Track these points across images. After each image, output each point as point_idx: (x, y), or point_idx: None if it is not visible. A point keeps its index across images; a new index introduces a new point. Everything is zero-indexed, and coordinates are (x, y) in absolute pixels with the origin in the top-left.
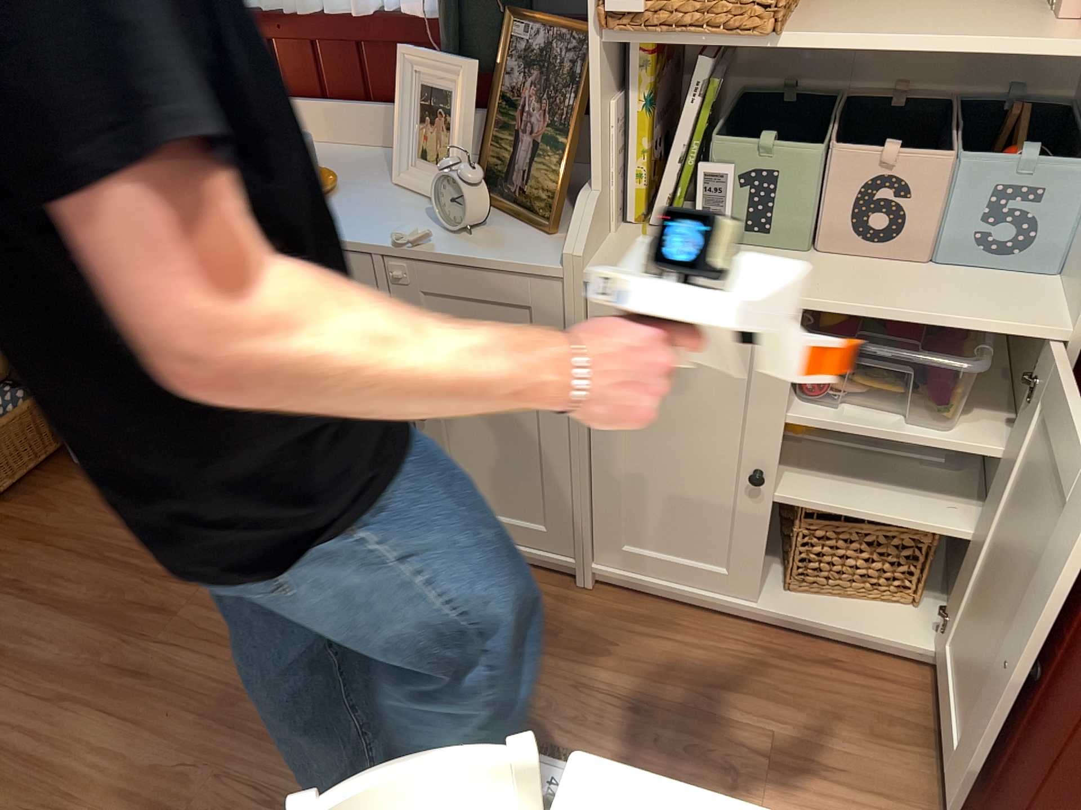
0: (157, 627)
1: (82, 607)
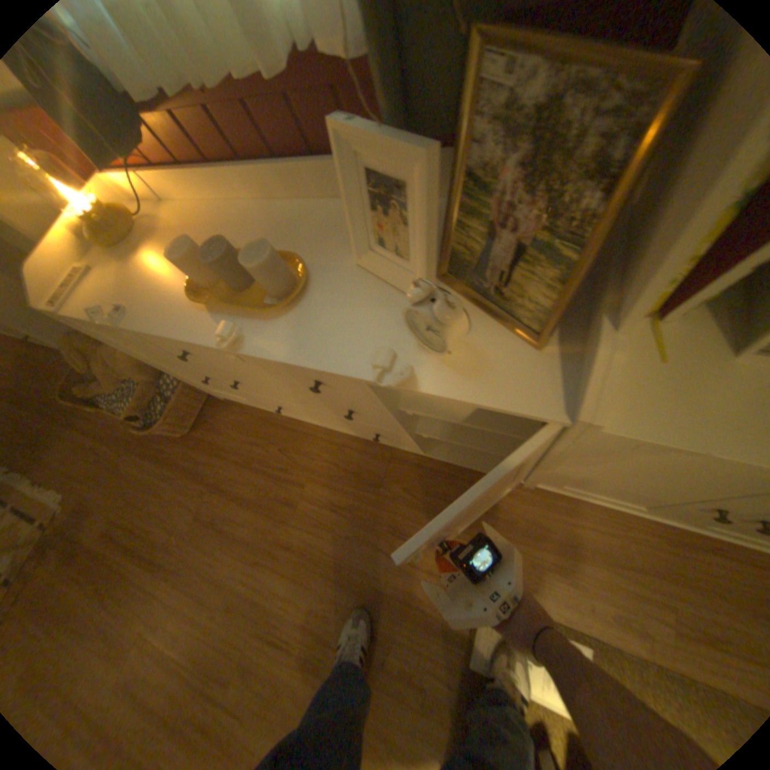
0: (285, 521)
1: (245, 507)
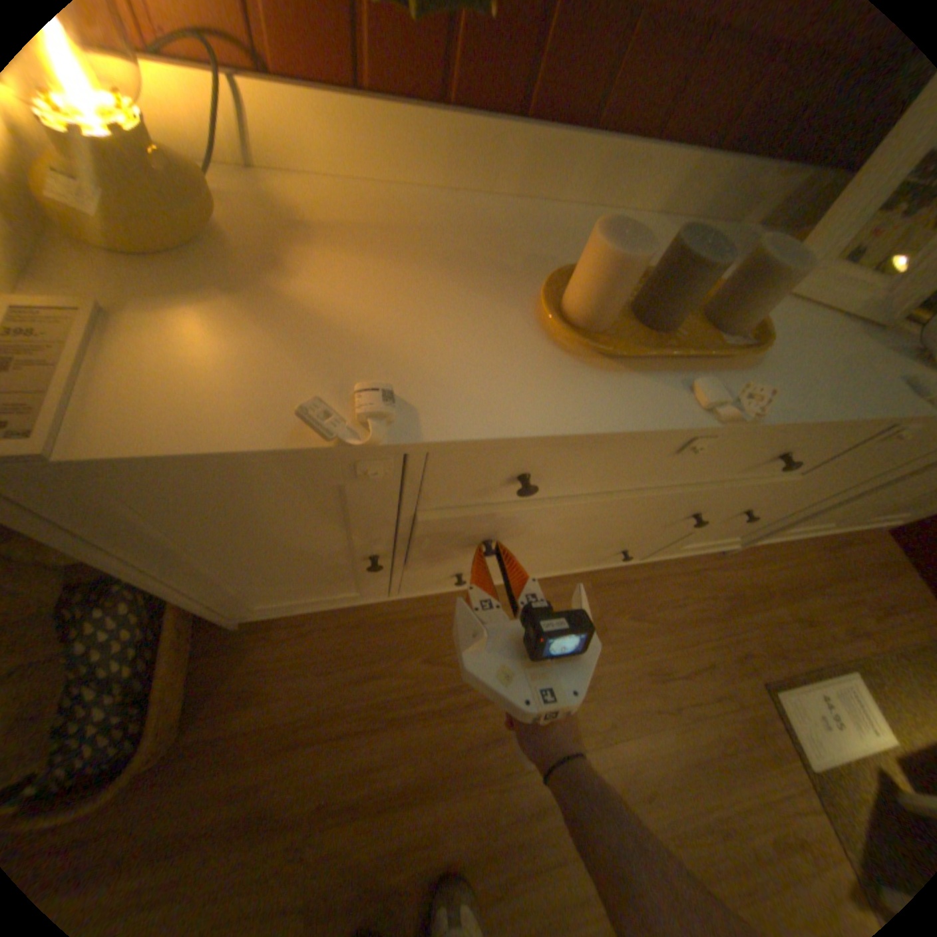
0: (512, 768)
1: (422, 799)
